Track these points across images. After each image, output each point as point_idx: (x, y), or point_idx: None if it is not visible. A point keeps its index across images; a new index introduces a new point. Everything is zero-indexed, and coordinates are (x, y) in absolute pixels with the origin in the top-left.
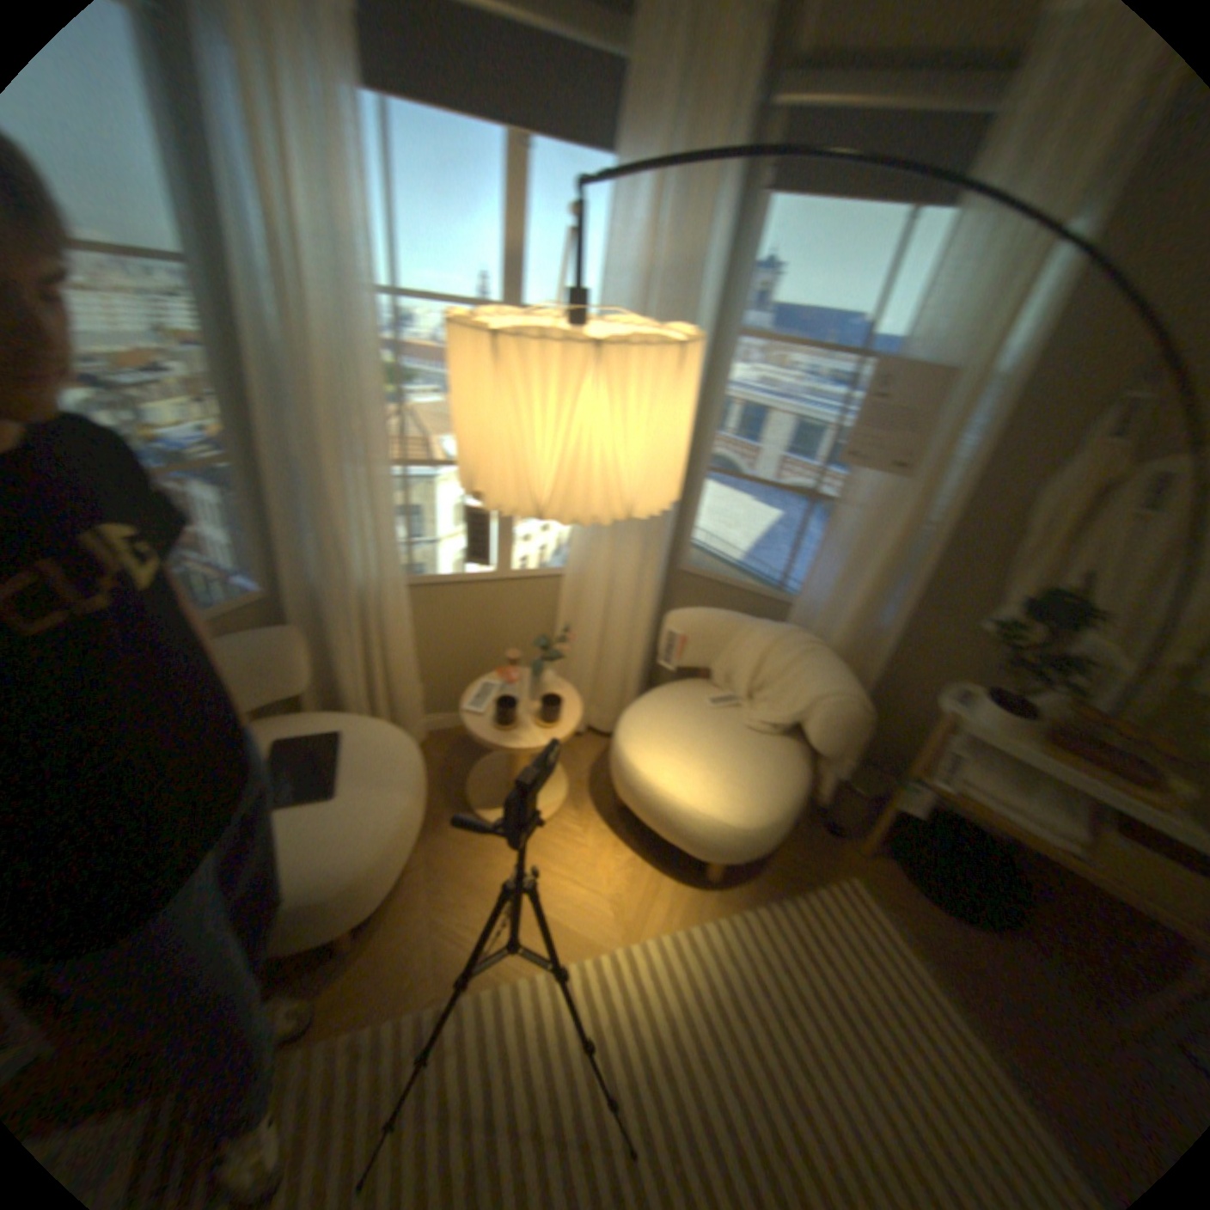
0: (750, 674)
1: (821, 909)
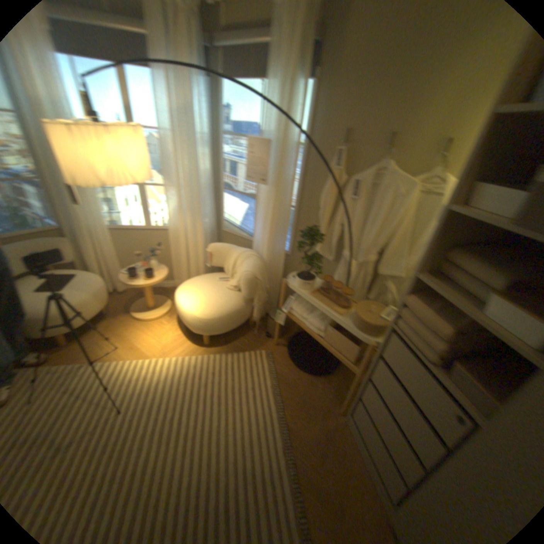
0: (230, 268)
1: (240, 357)
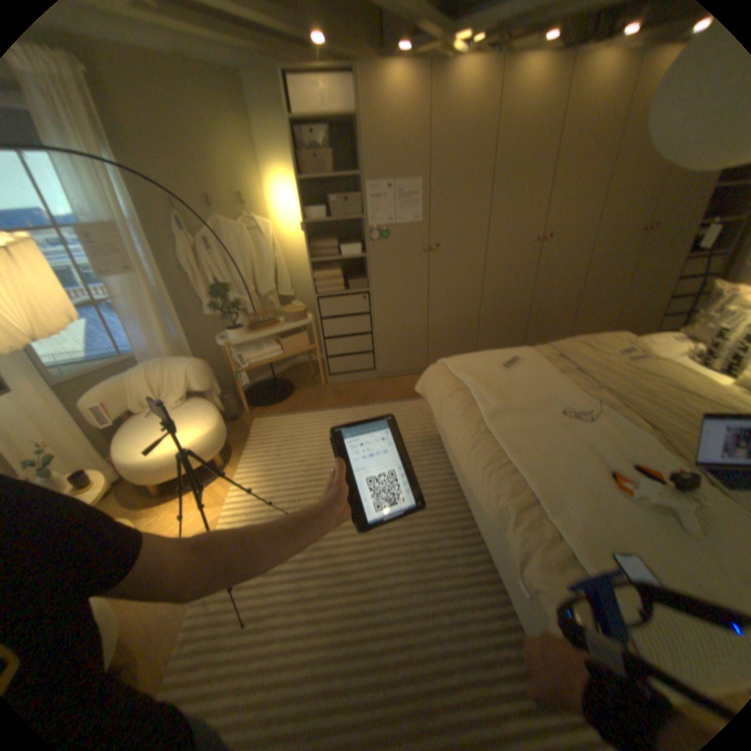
0: (146, 394)
1: (253, 435)
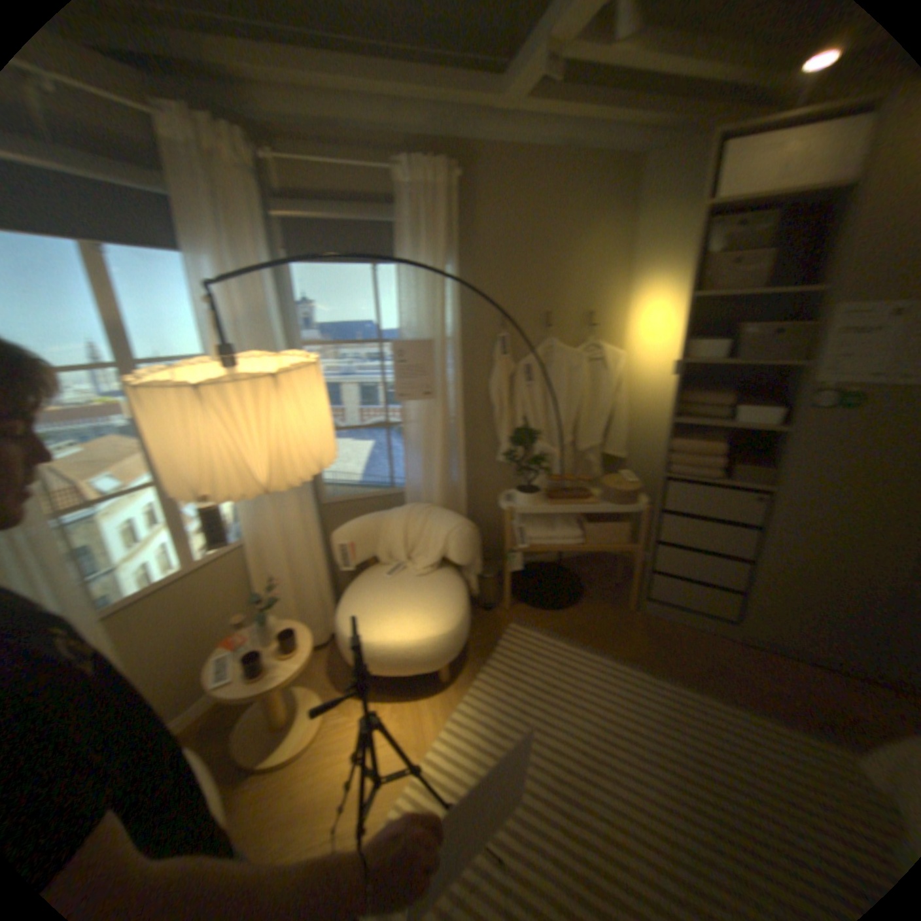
0: (403, 545)
1: (504, 652)
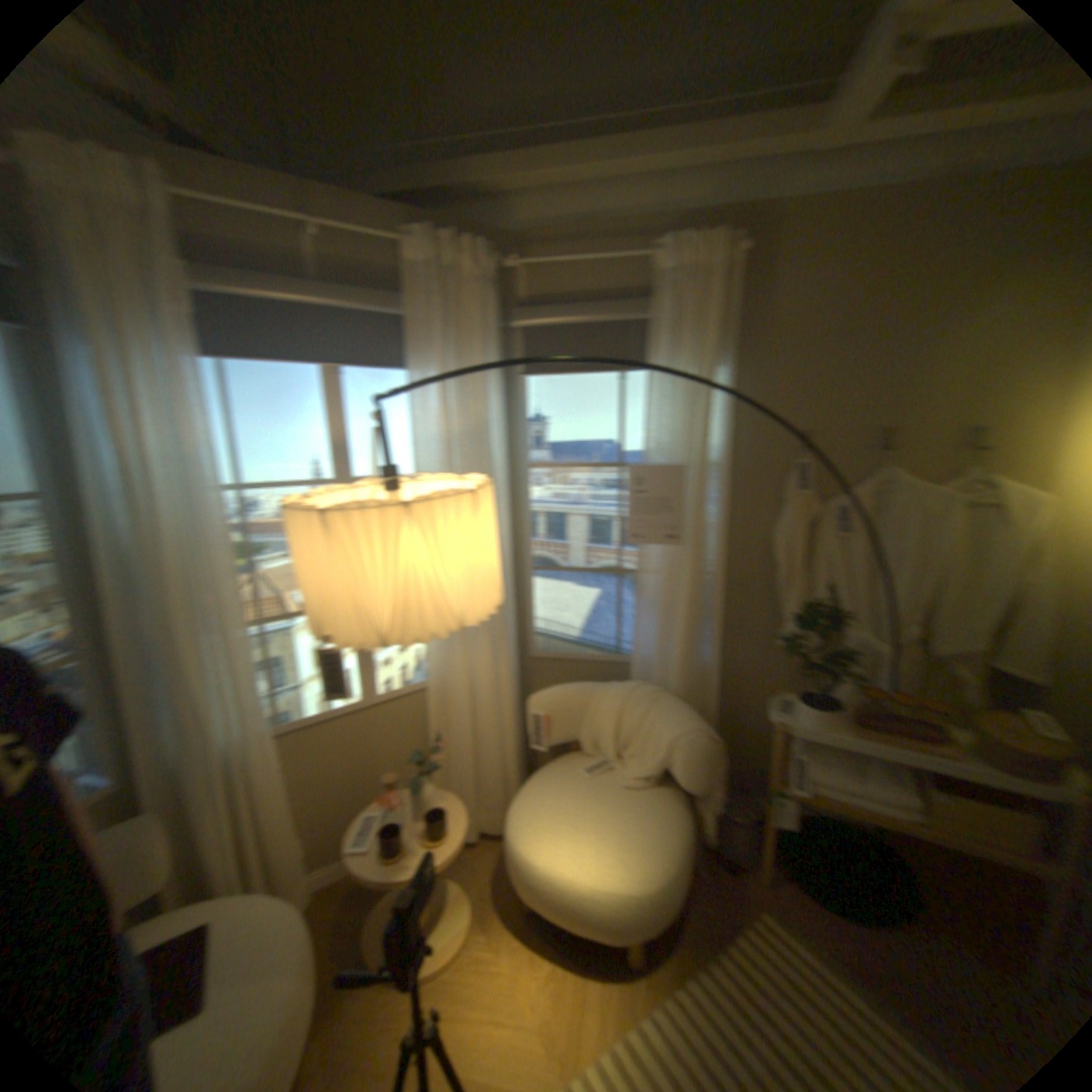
0: (613, 736)
1: (743, 961)
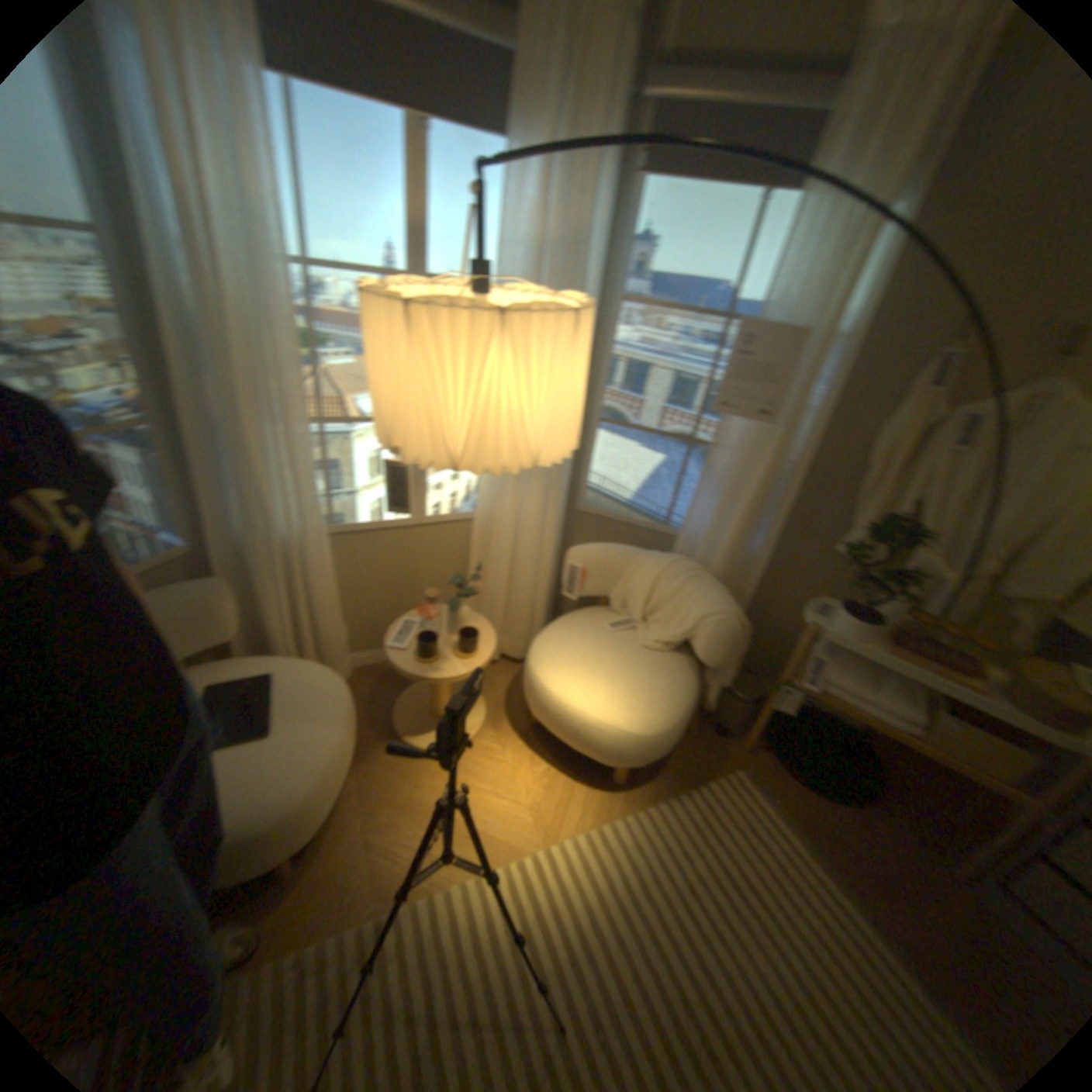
0: (643, 600)
1: (711, 799)
